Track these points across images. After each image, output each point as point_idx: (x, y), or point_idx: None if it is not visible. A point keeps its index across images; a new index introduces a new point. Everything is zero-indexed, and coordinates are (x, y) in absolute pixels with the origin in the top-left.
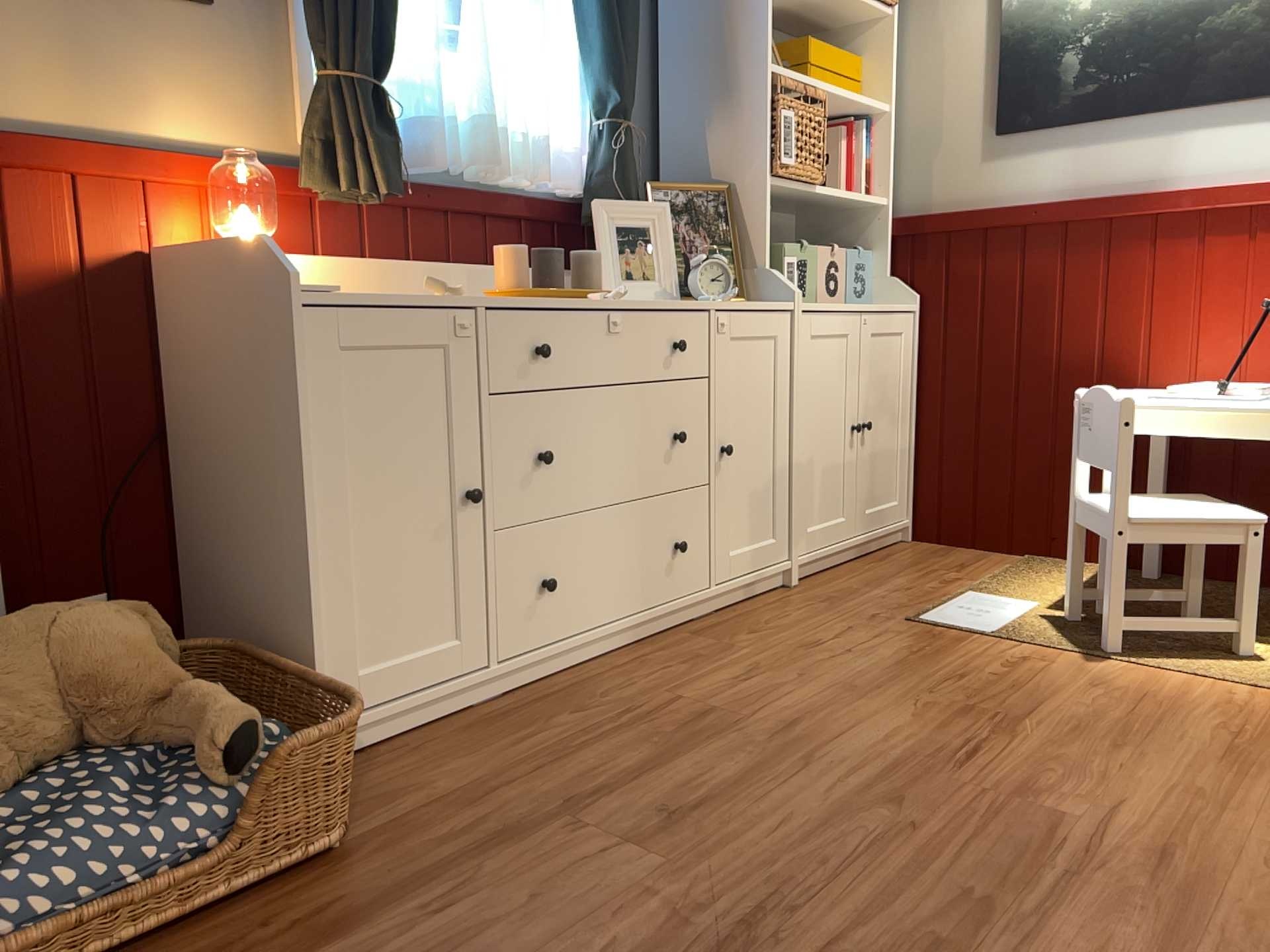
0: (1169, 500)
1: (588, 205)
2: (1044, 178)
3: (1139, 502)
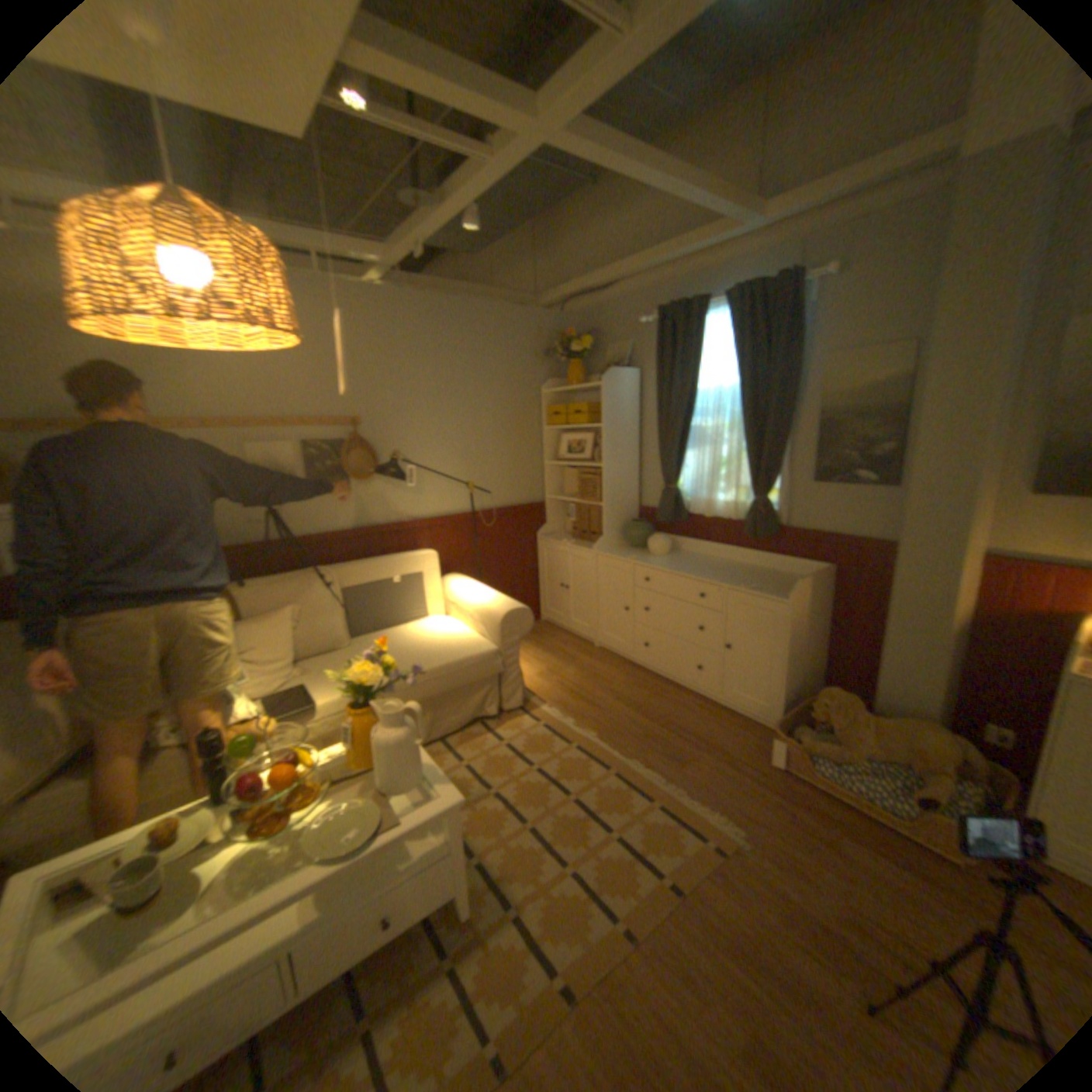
0: None
1: None
2: None
3: None
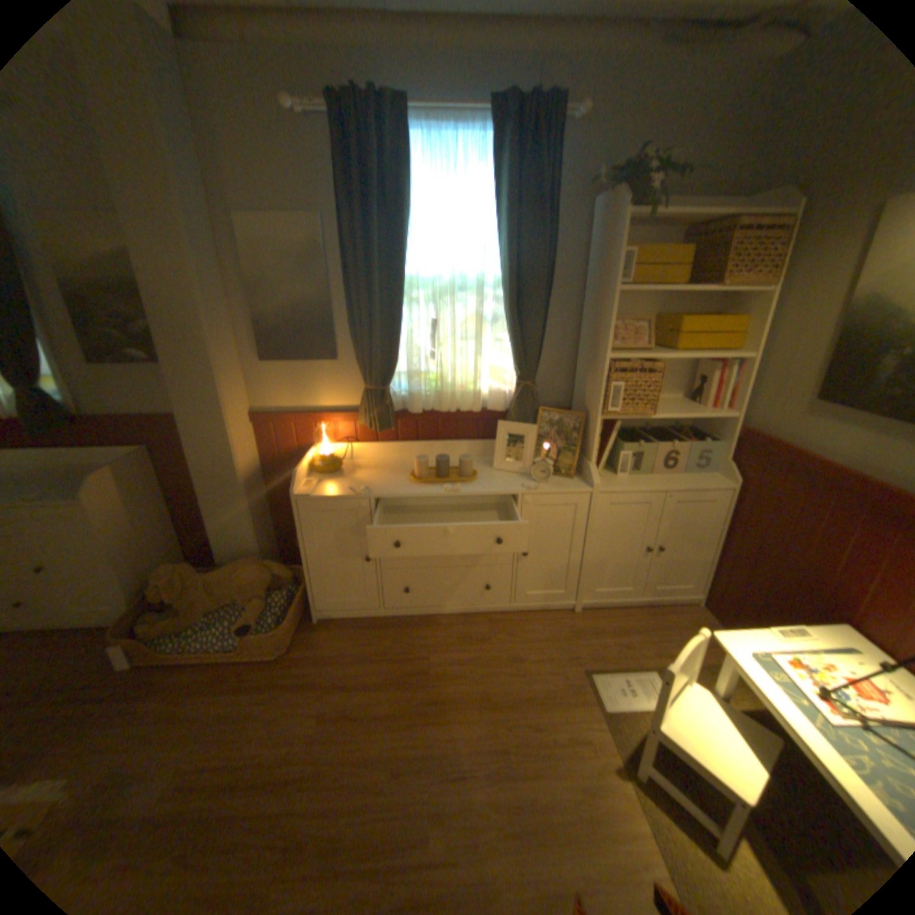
0: (737, 733)
1: (507, 417)
2: (843, 444)
3: (711, 719)
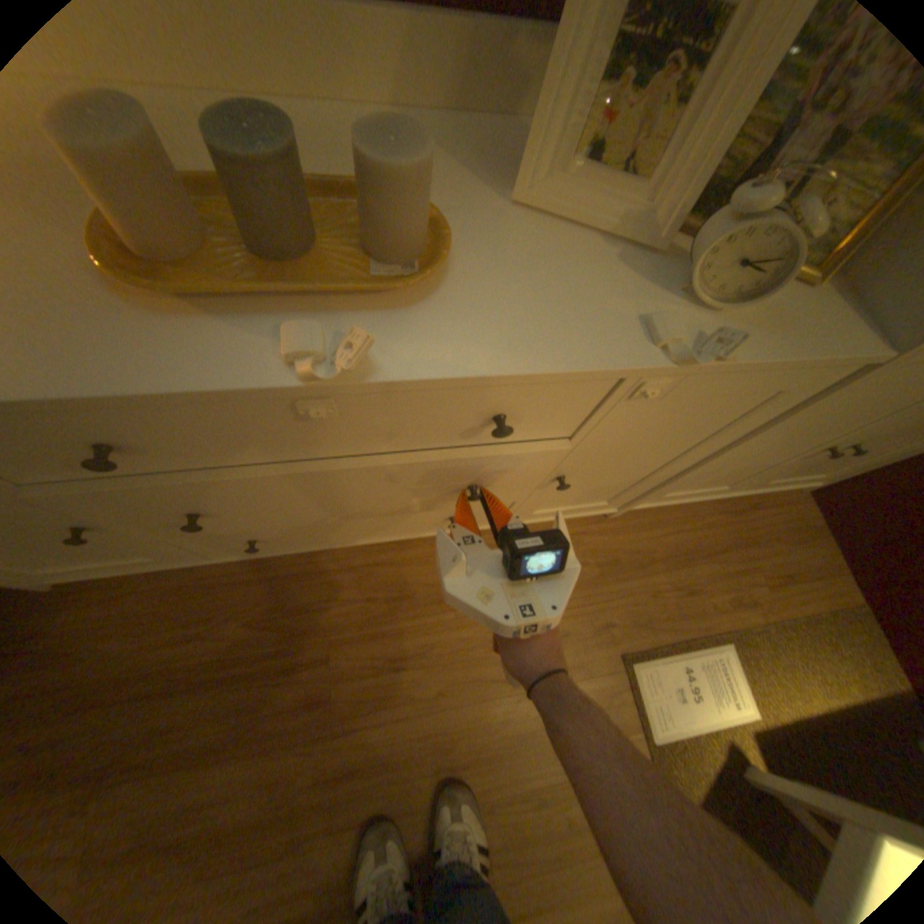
0: None
1: None
2: None
3: None
